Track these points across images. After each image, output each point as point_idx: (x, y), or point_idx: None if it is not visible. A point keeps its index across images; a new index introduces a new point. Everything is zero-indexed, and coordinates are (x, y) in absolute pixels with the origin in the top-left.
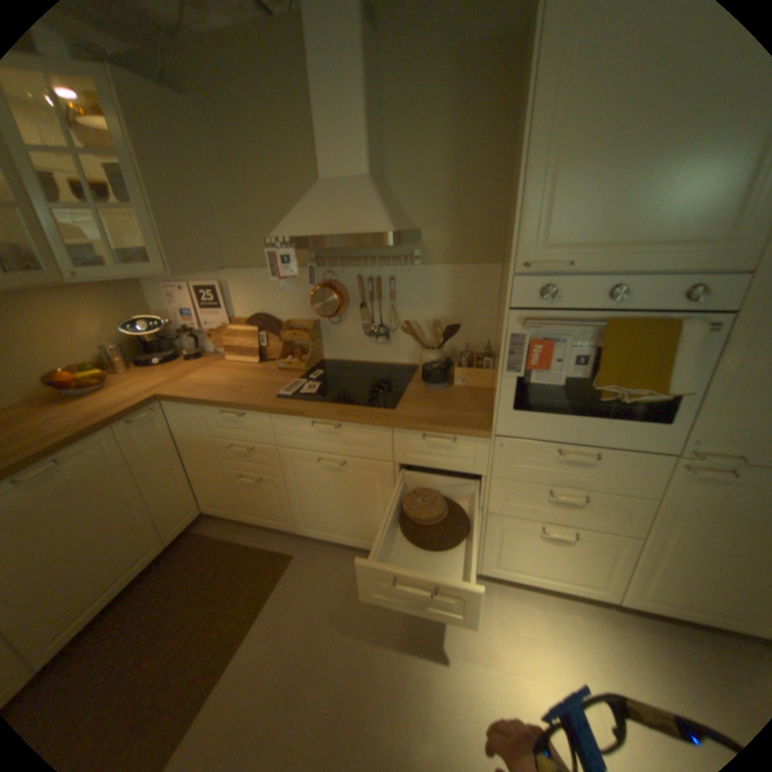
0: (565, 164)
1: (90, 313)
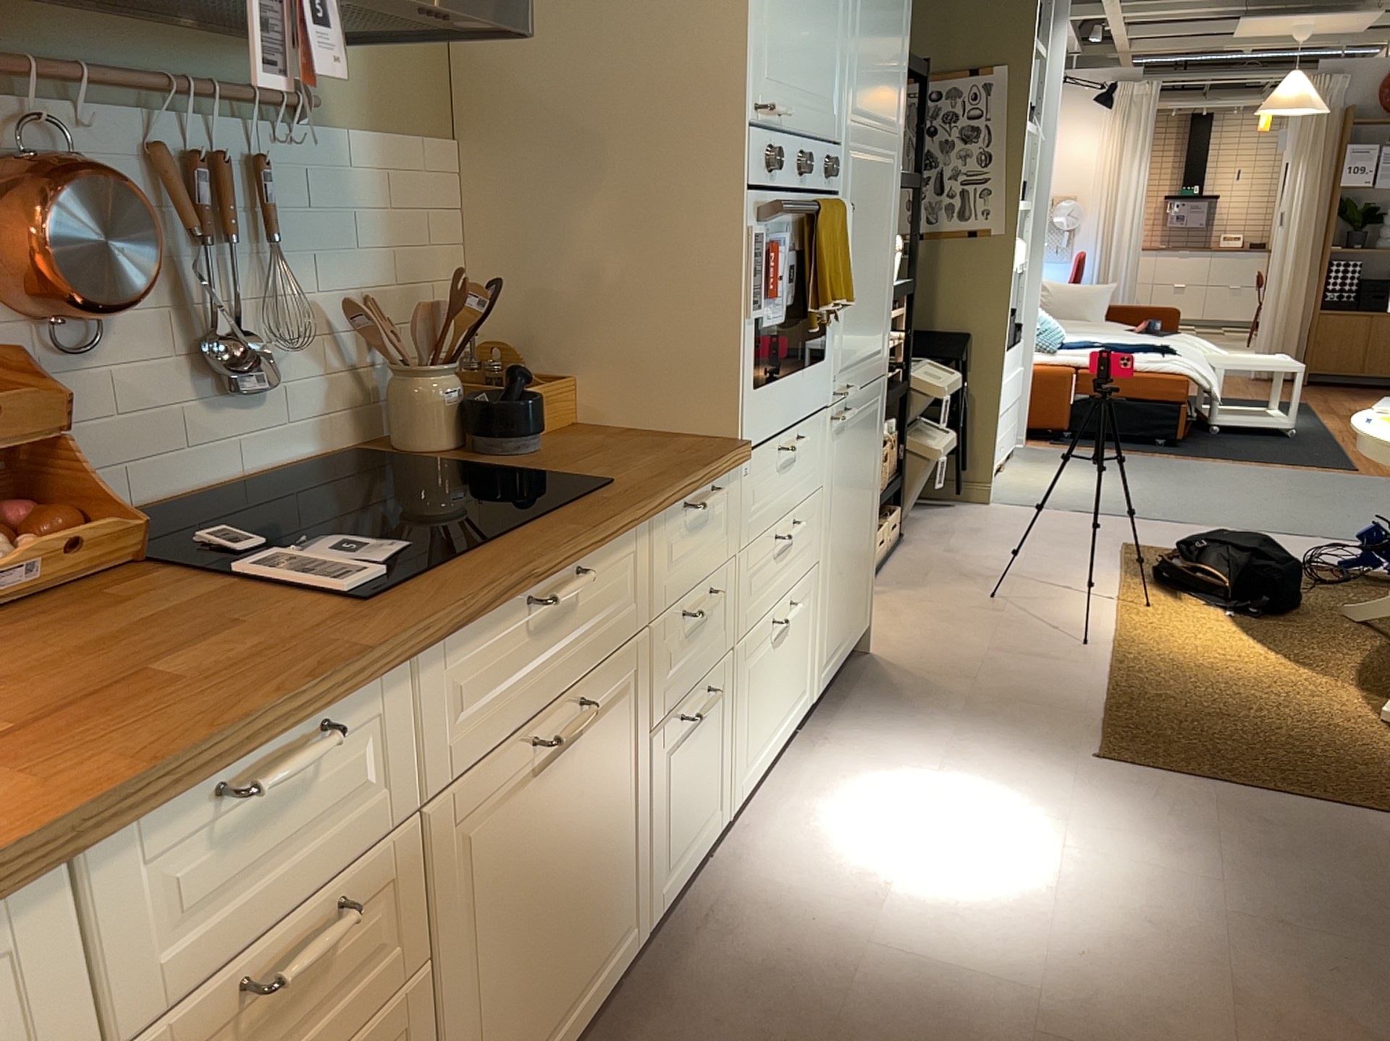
0: None
1: None
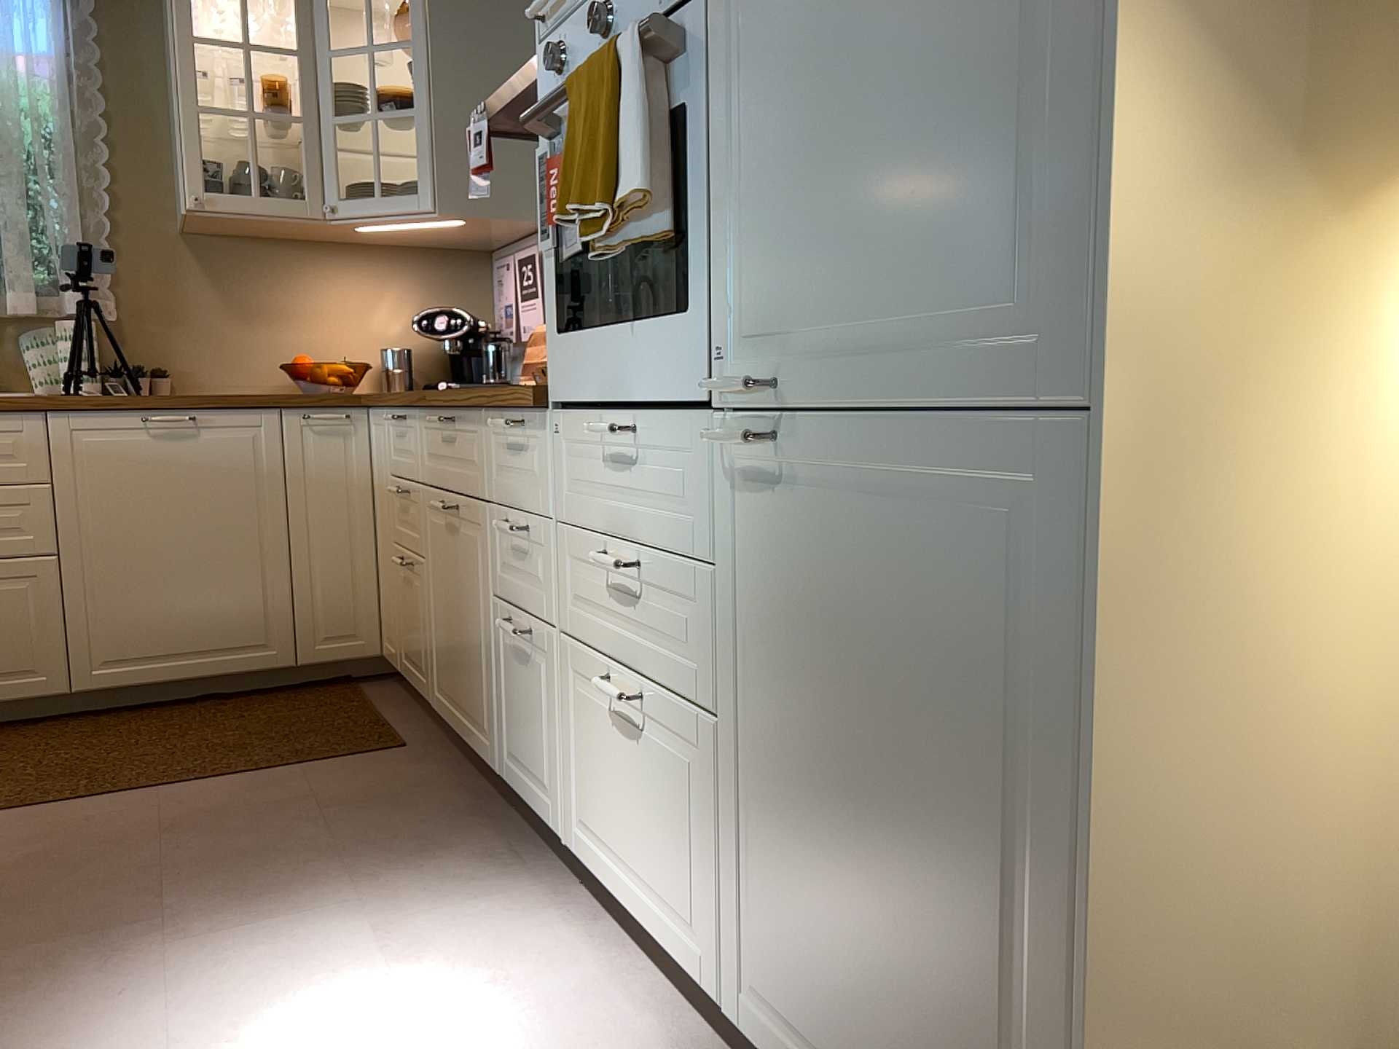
0: None
1: (396, 300)
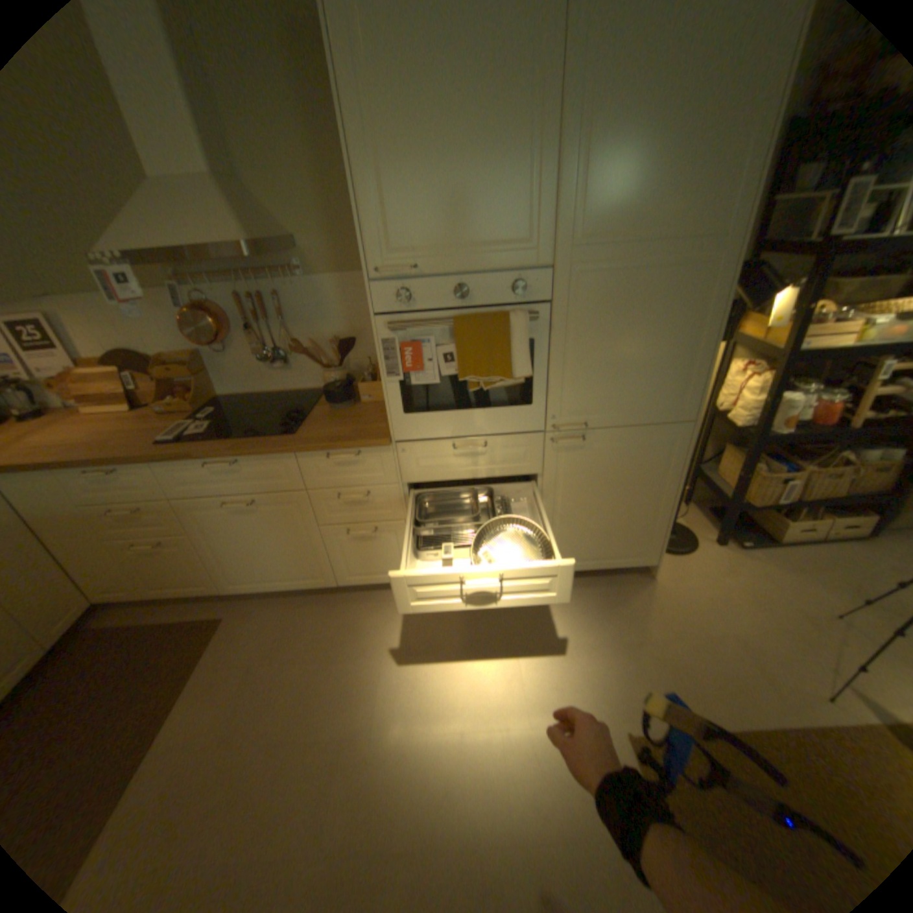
0: (384, 173)
1: None
